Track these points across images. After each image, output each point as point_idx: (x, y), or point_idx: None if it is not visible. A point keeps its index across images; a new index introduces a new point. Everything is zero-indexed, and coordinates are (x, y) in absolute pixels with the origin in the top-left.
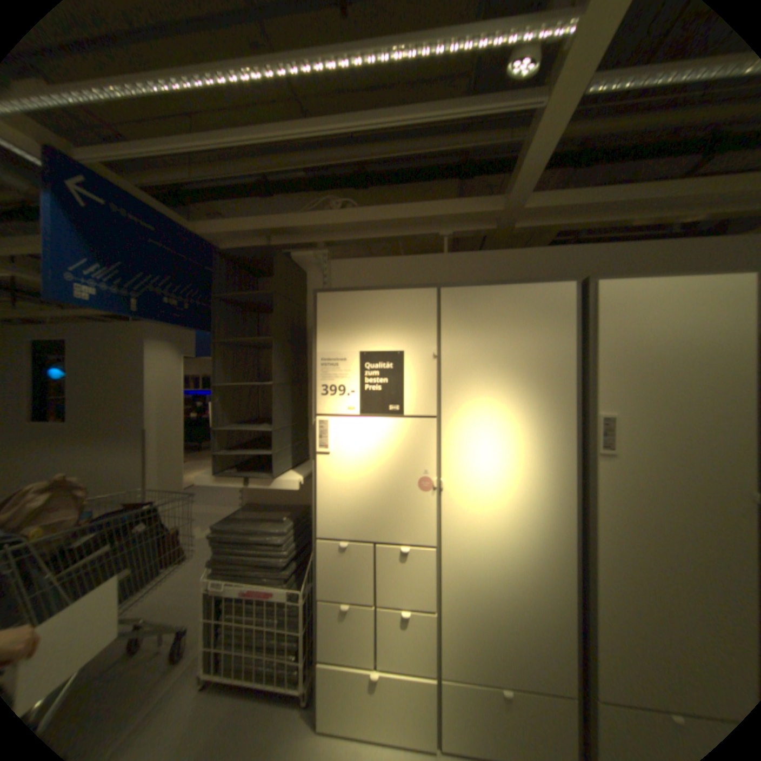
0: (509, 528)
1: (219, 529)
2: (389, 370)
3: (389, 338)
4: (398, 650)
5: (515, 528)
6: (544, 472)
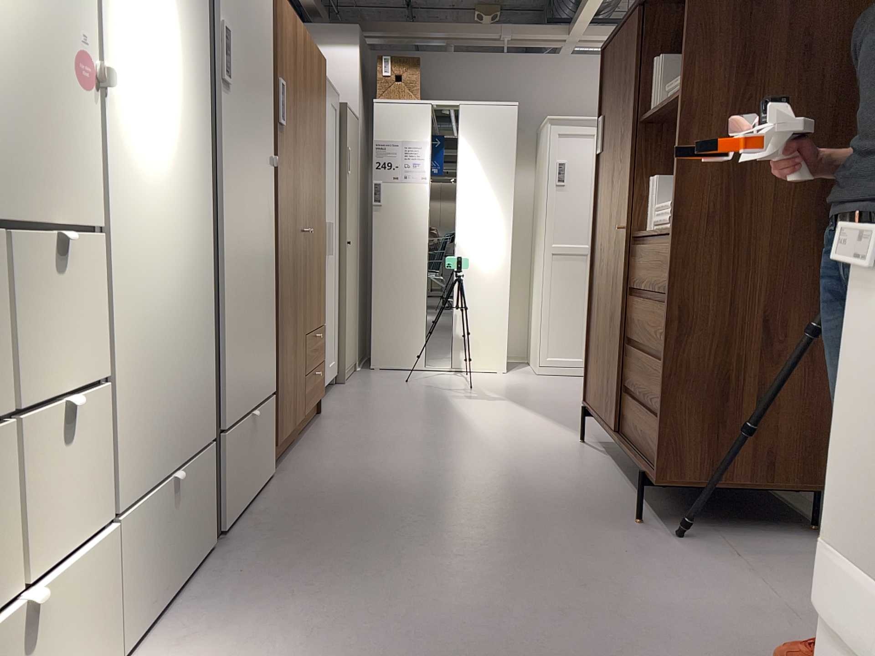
0: (166, 185)
1: None
2: None
3: None
4: (53, 505)
5: (171, 186)
6: (188, 92)
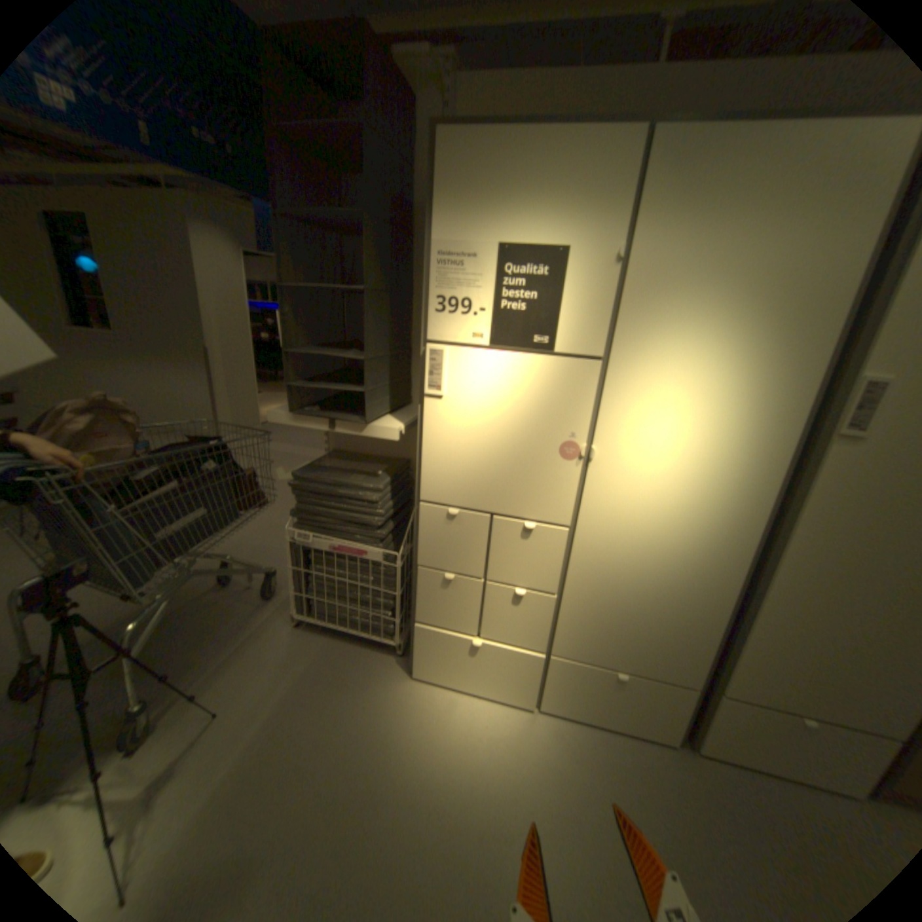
0: (671, 515)
1: (301, 477)
2: (541, 278)
3: (548, 221)
4: (506, 623)
5: (679, 517)
6: (742, 451)
